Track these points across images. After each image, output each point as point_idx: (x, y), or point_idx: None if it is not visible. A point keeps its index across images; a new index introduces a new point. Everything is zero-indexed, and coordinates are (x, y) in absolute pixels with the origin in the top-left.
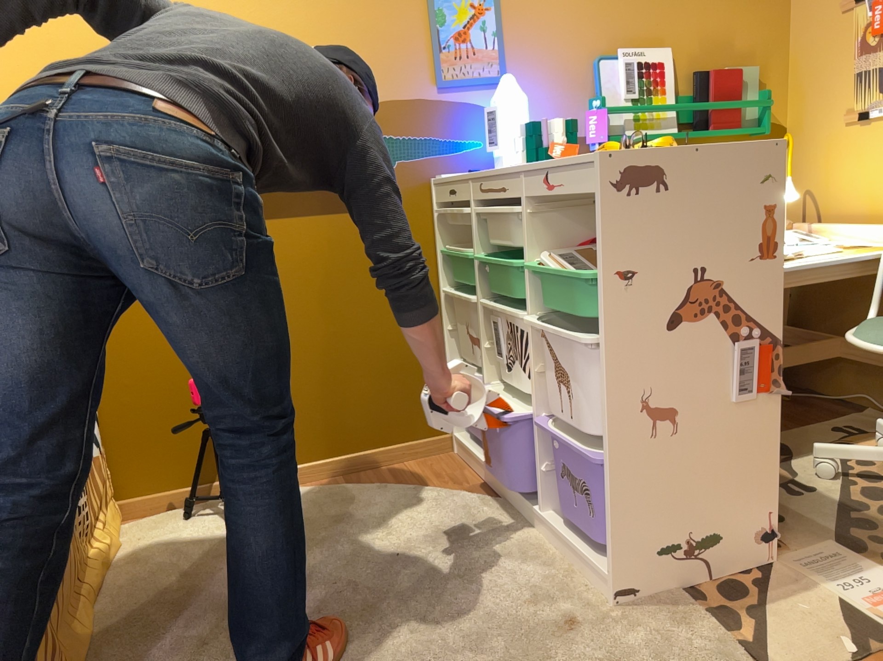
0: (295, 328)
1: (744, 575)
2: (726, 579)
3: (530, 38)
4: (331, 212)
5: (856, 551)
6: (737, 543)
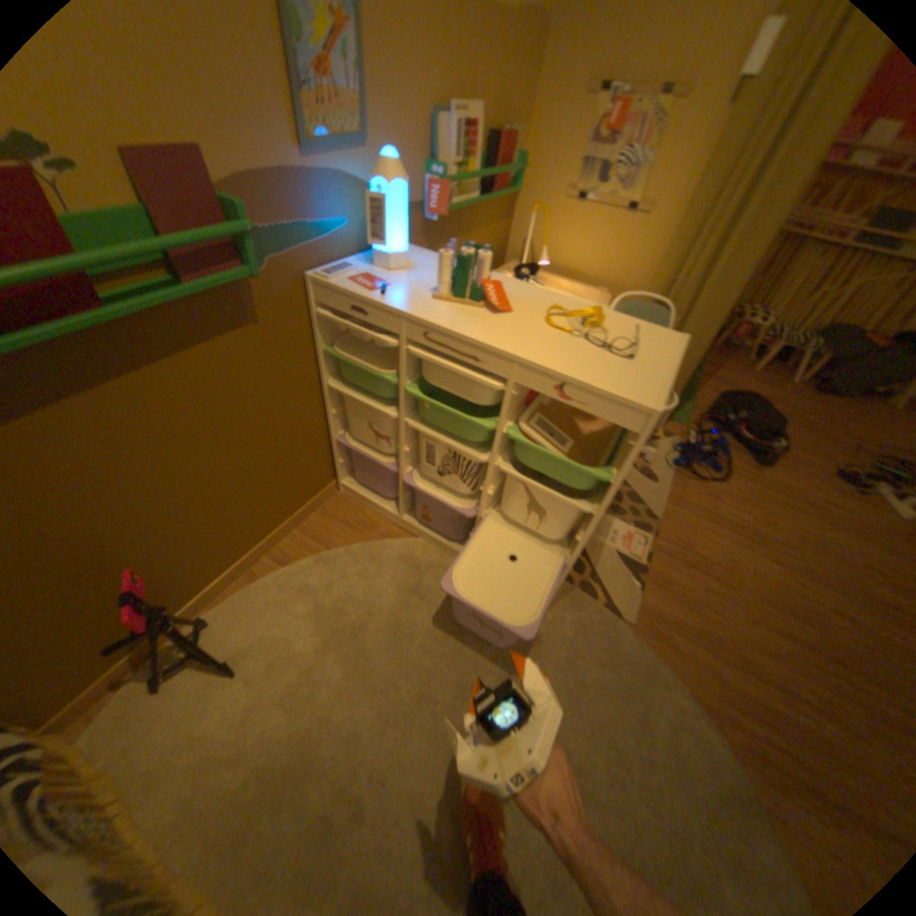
0: (194, 477)
1: None
2: None
3: (388, 74)
4: (203, 341)
5: None
6: None
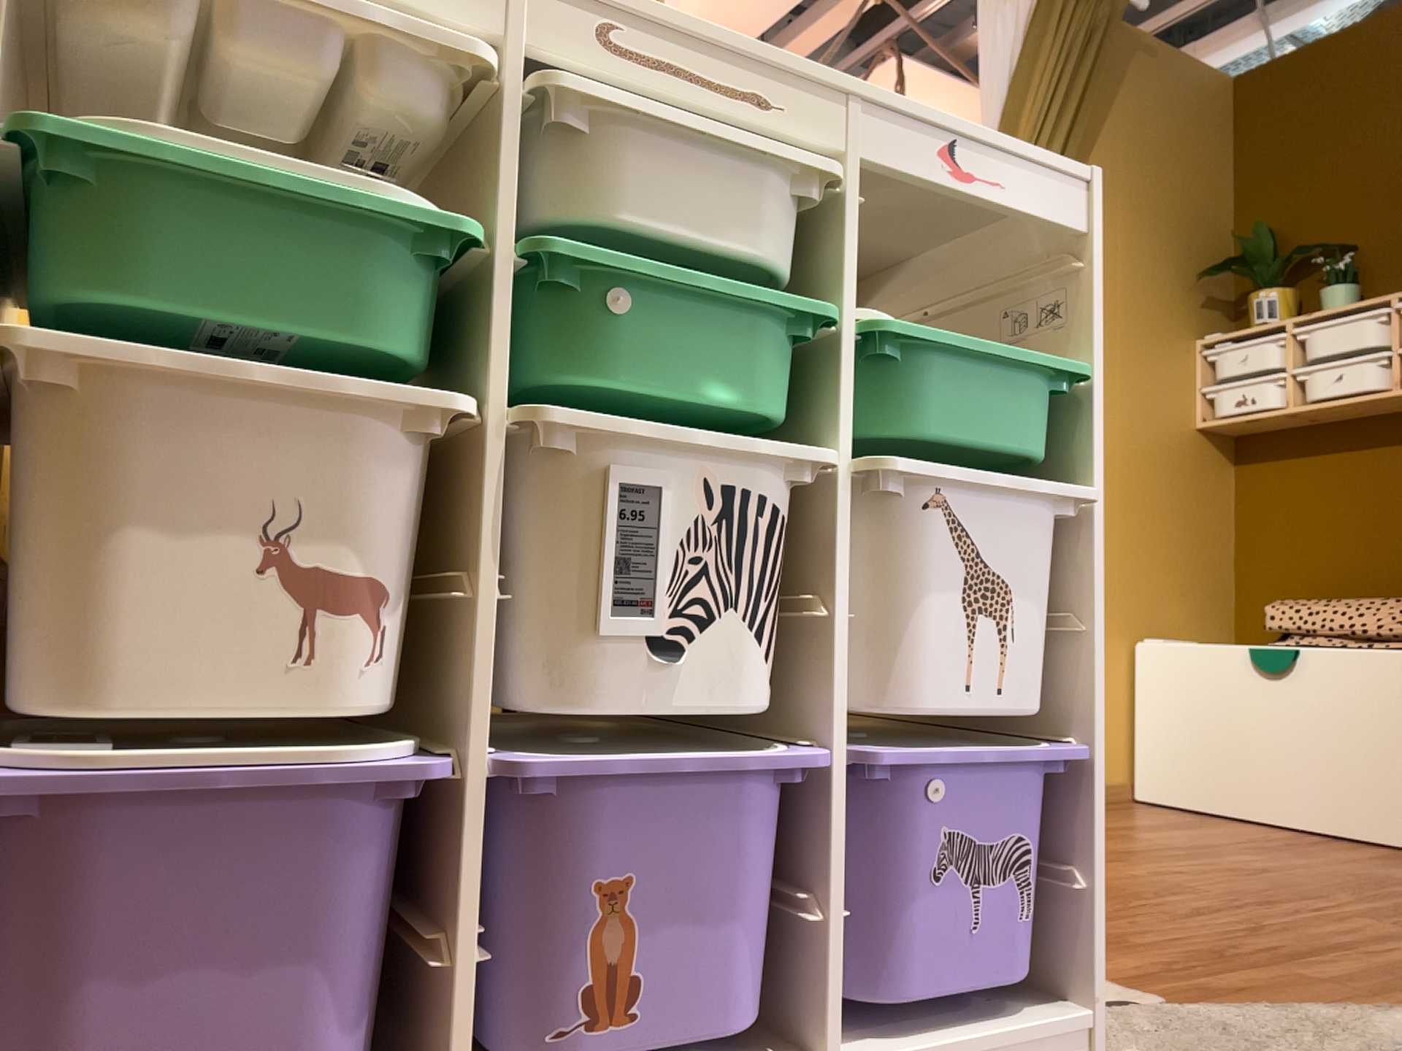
0: None
1: None
2: None
3: None
4: None
5: None
6: None
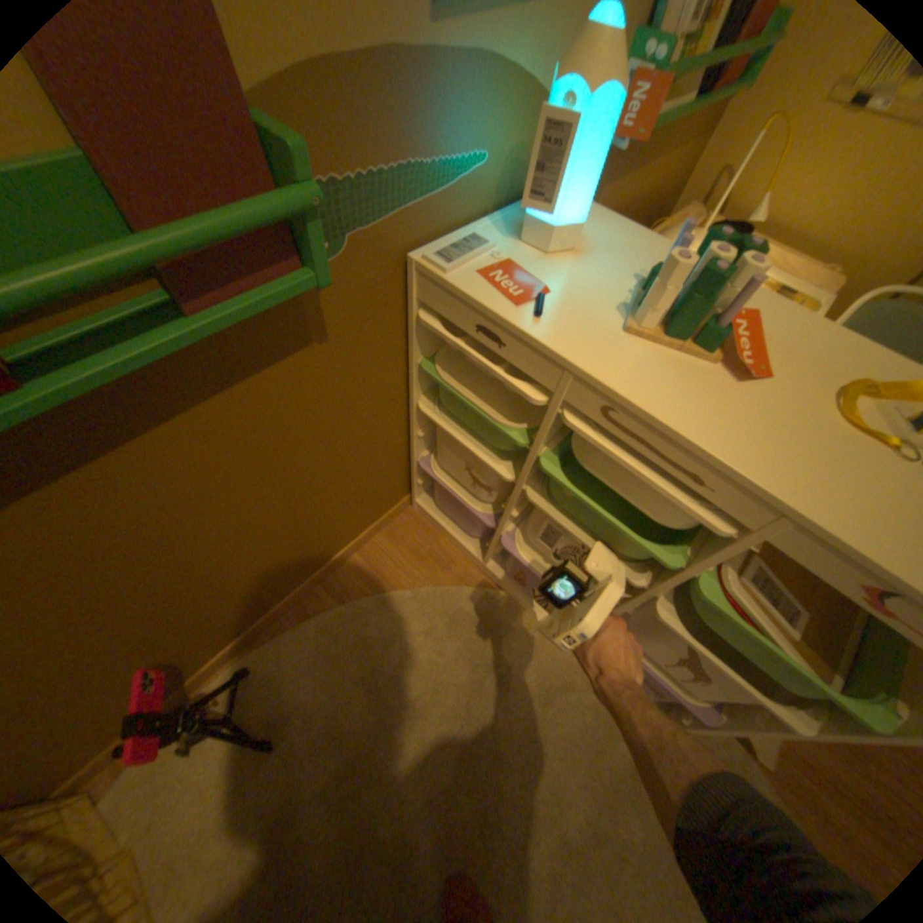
0: (231, 541)
1: None
2: None
3: None
4: (238, 382)
5: None
6: None
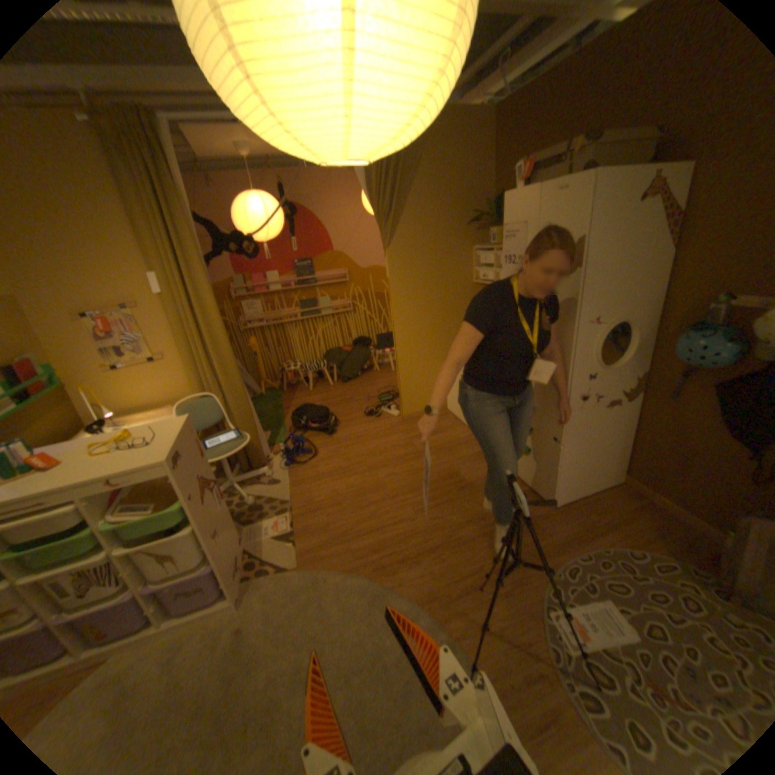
0: None
1: (242, 560)
2: (241, 567)
3: None
4: None
5: (250, 524)
6: (236, 553)
